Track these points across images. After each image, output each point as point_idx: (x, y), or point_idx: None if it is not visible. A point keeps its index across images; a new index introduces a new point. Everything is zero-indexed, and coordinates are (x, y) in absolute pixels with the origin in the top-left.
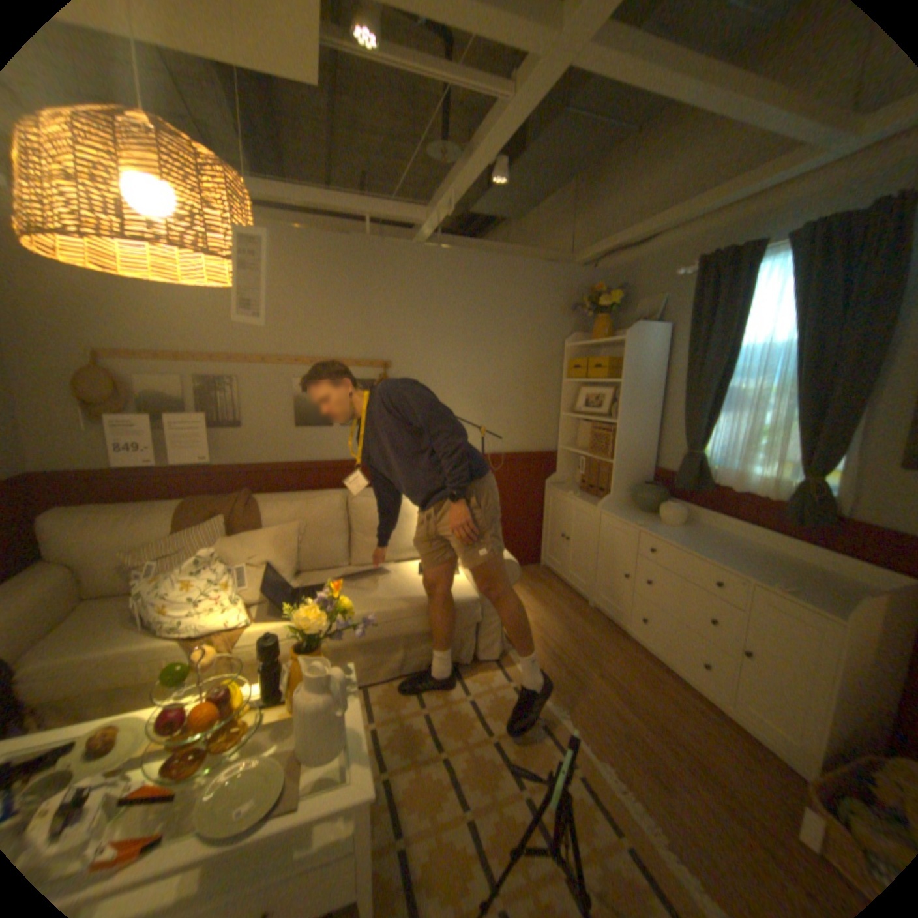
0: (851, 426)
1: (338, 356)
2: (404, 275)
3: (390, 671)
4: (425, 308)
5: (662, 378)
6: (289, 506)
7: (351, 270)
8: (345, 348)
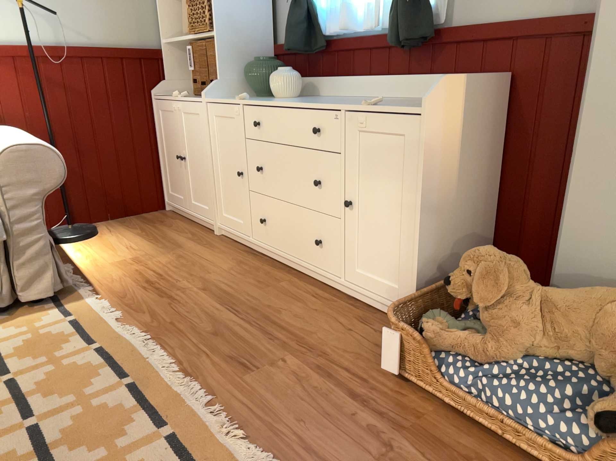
0: None
1: None
2: None
3: None
4: None
5: None
6: None
7: None
8: None
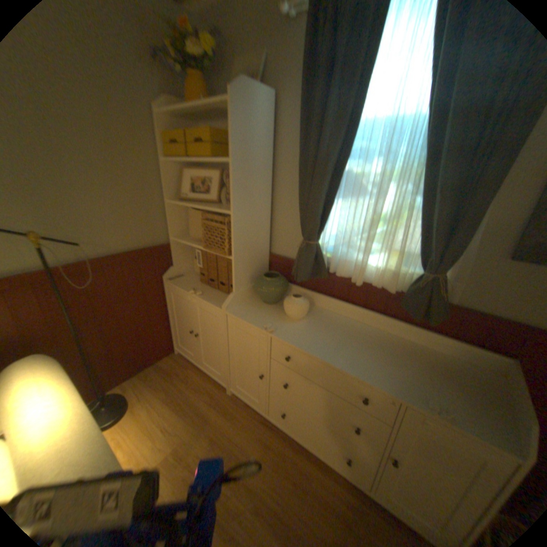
0: (484, 217)
1: None
2: None
3: None
4: None
5: (271, 158)
6: None
7: None
8: None
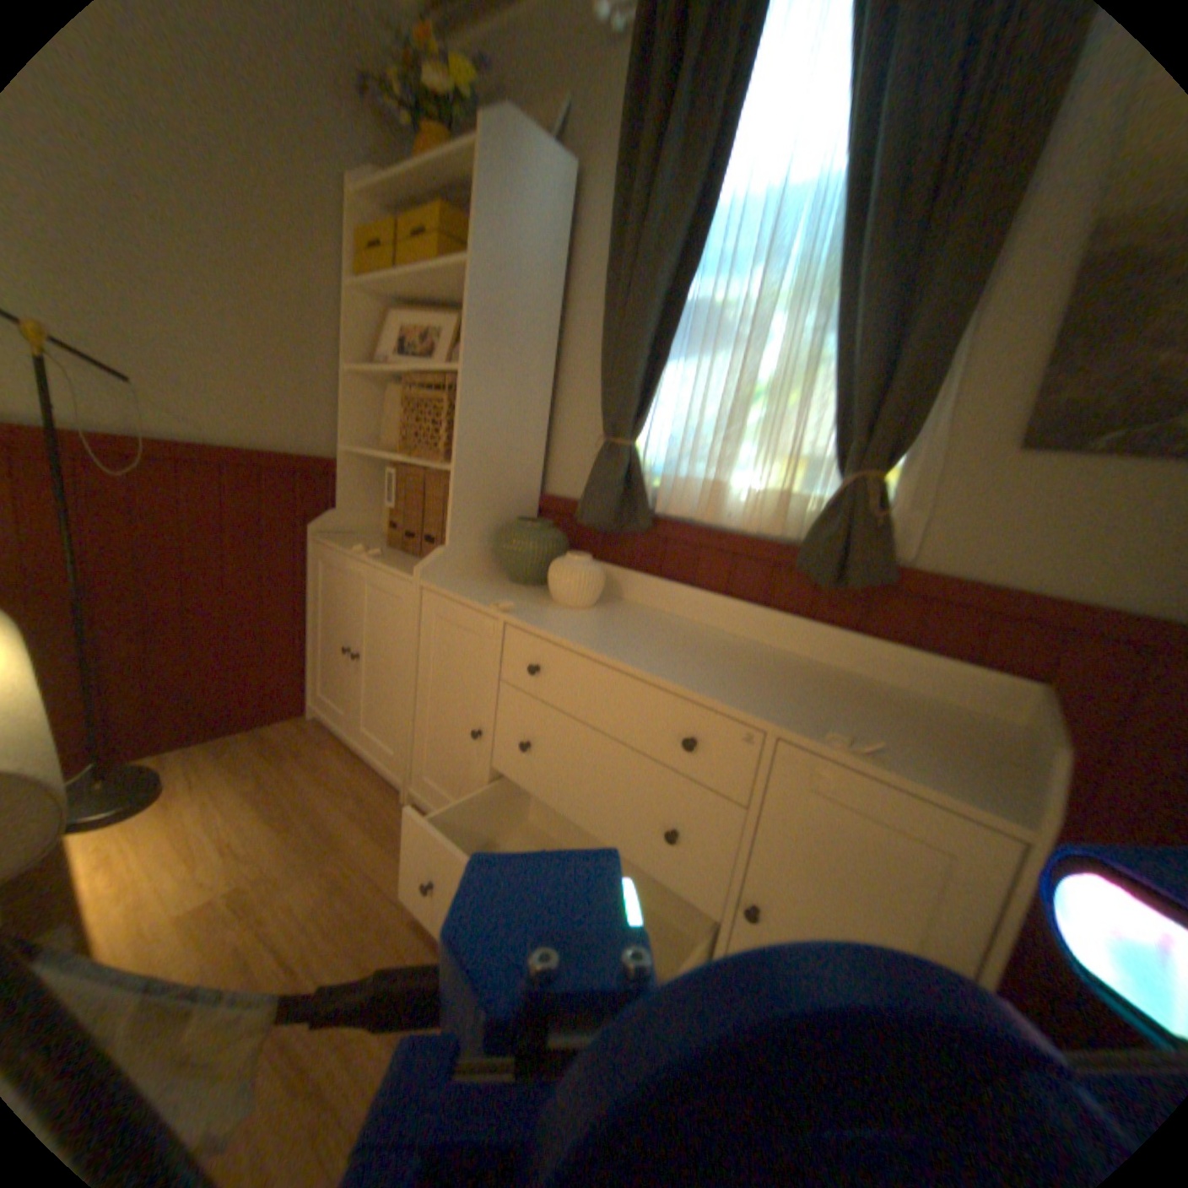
0: (957, 347)
1: None
2: None
3: None
4: None
5: (561, 289)
6: None
7: None
8: None
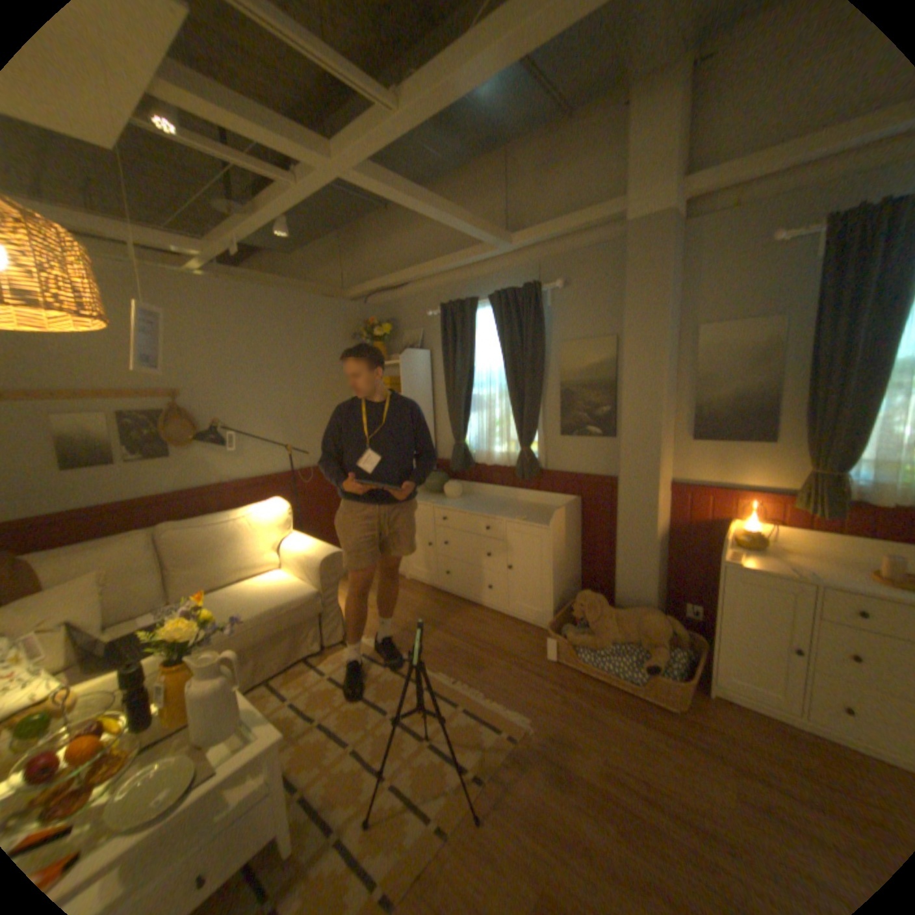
0: (535, 414)
1: (110, 387)
2: (181, 304)
3: (241, 685)
4: (210, 336)
5: (429, 391)
6: (76, 559)
7: (115, 296)
8: (119, 379)
